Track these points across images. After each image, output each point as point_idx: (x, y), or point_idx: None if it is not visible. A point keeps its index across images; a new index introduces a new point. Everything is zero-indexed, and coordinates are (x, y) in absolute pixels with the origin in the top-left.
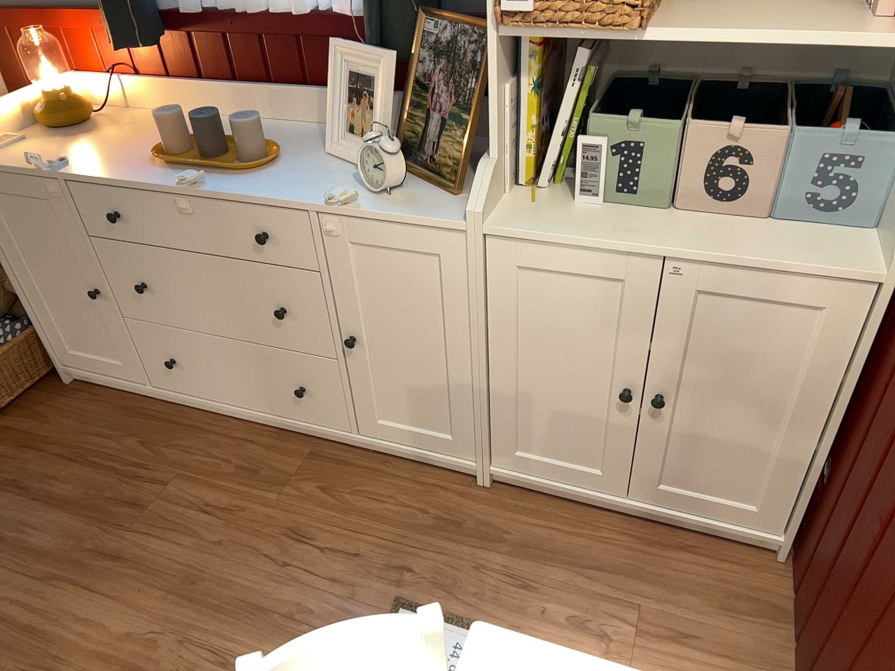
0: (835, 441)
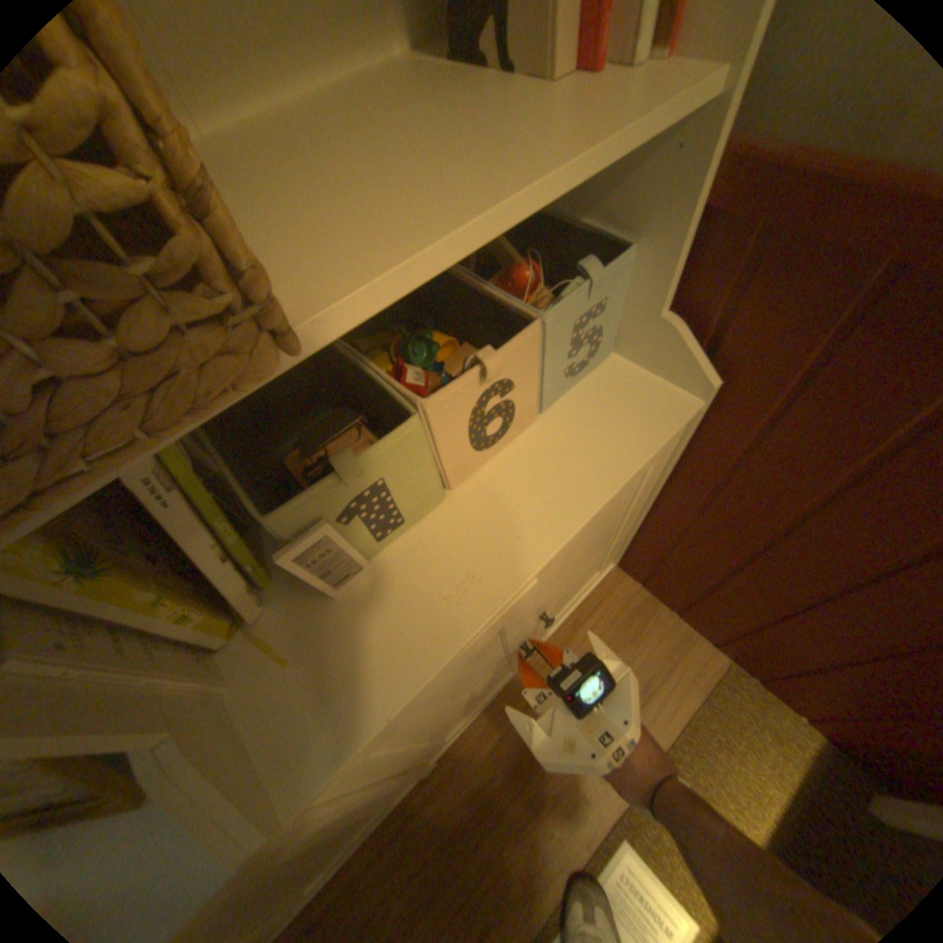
0: (655, 510)
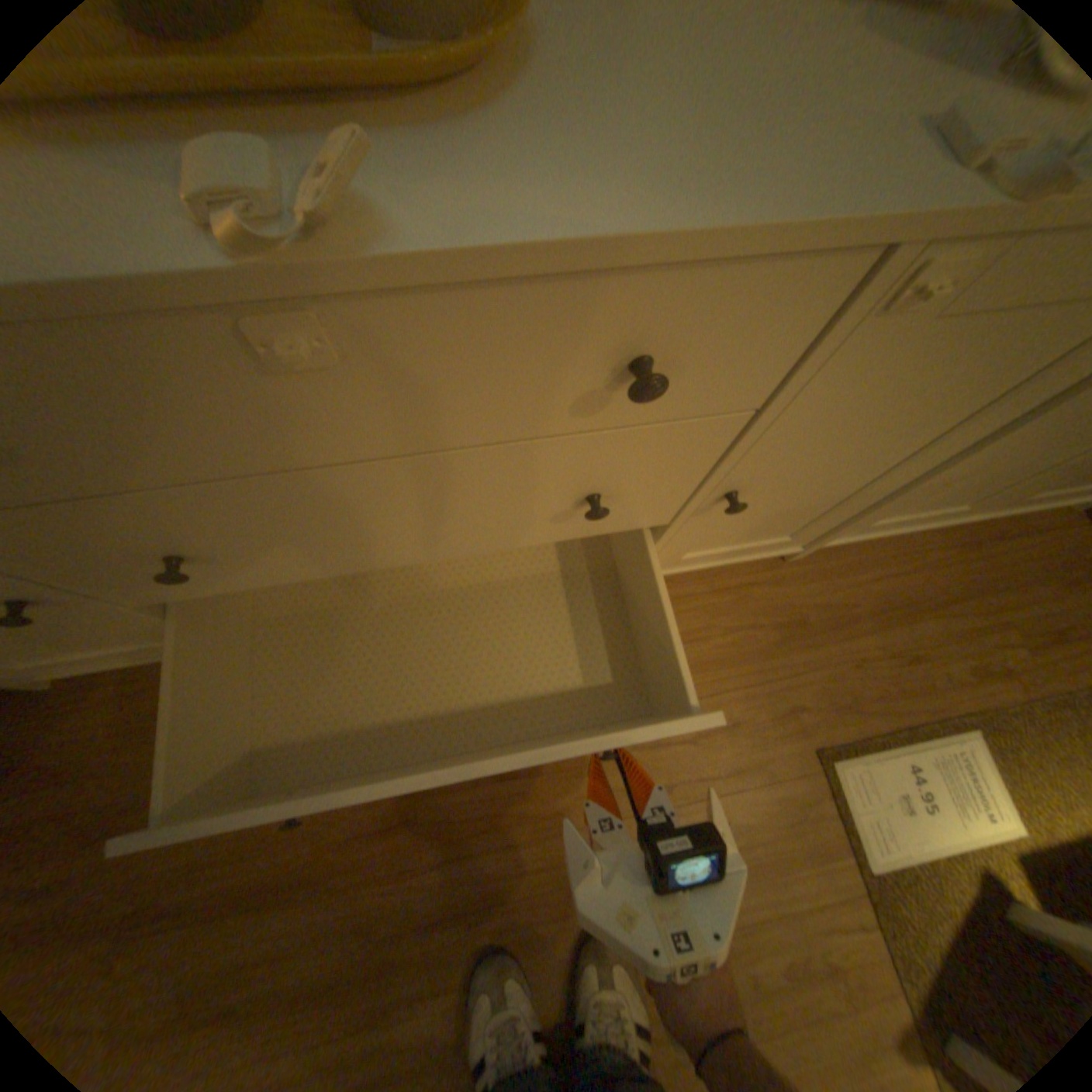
0: None
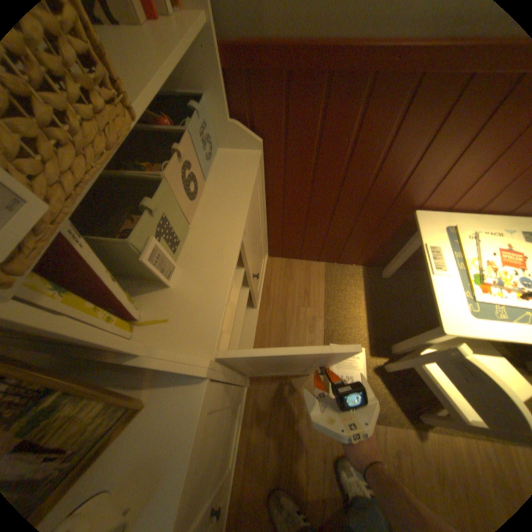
0: (268, 215)
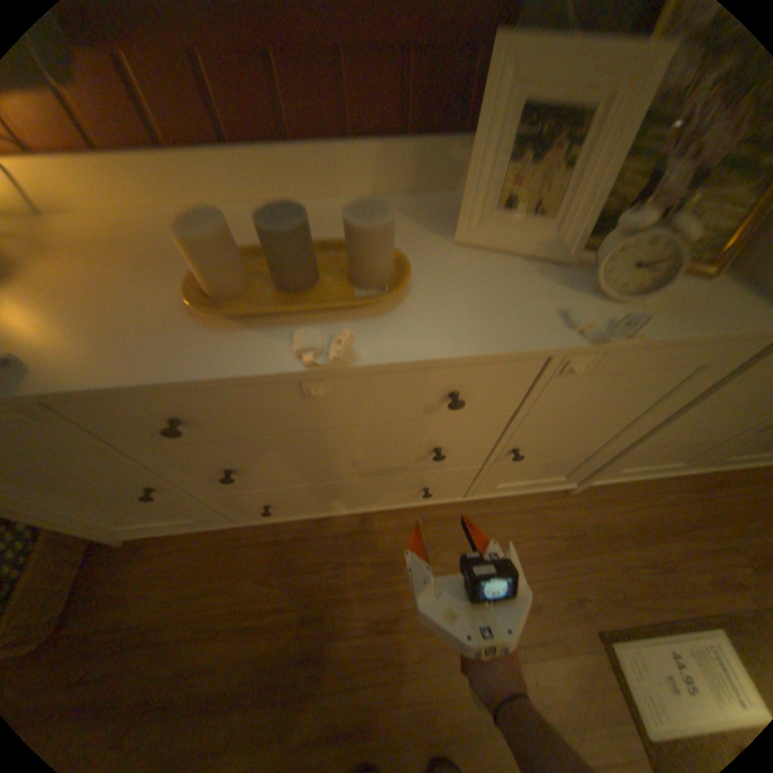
0: None
